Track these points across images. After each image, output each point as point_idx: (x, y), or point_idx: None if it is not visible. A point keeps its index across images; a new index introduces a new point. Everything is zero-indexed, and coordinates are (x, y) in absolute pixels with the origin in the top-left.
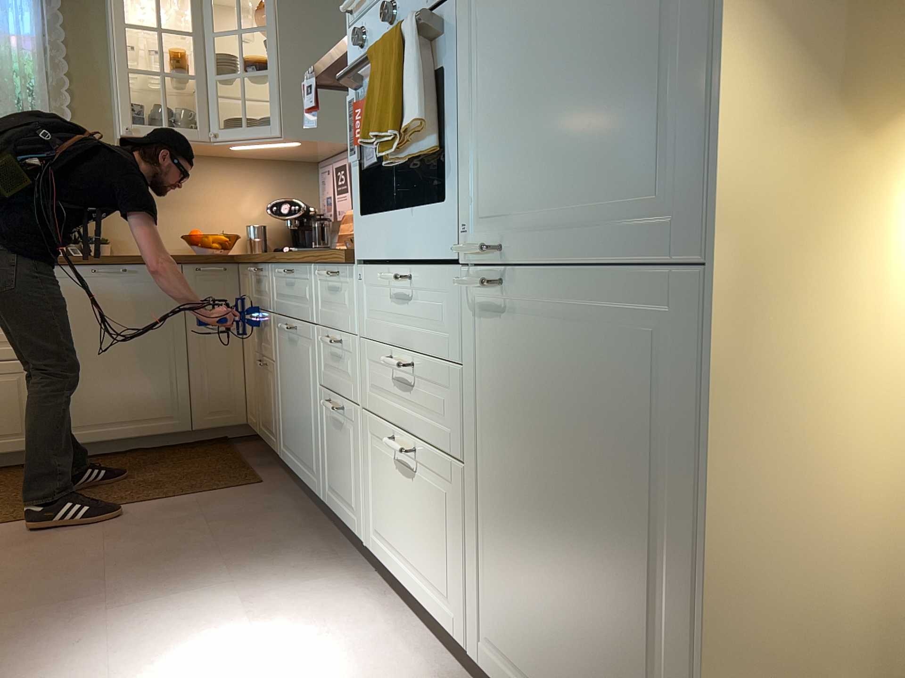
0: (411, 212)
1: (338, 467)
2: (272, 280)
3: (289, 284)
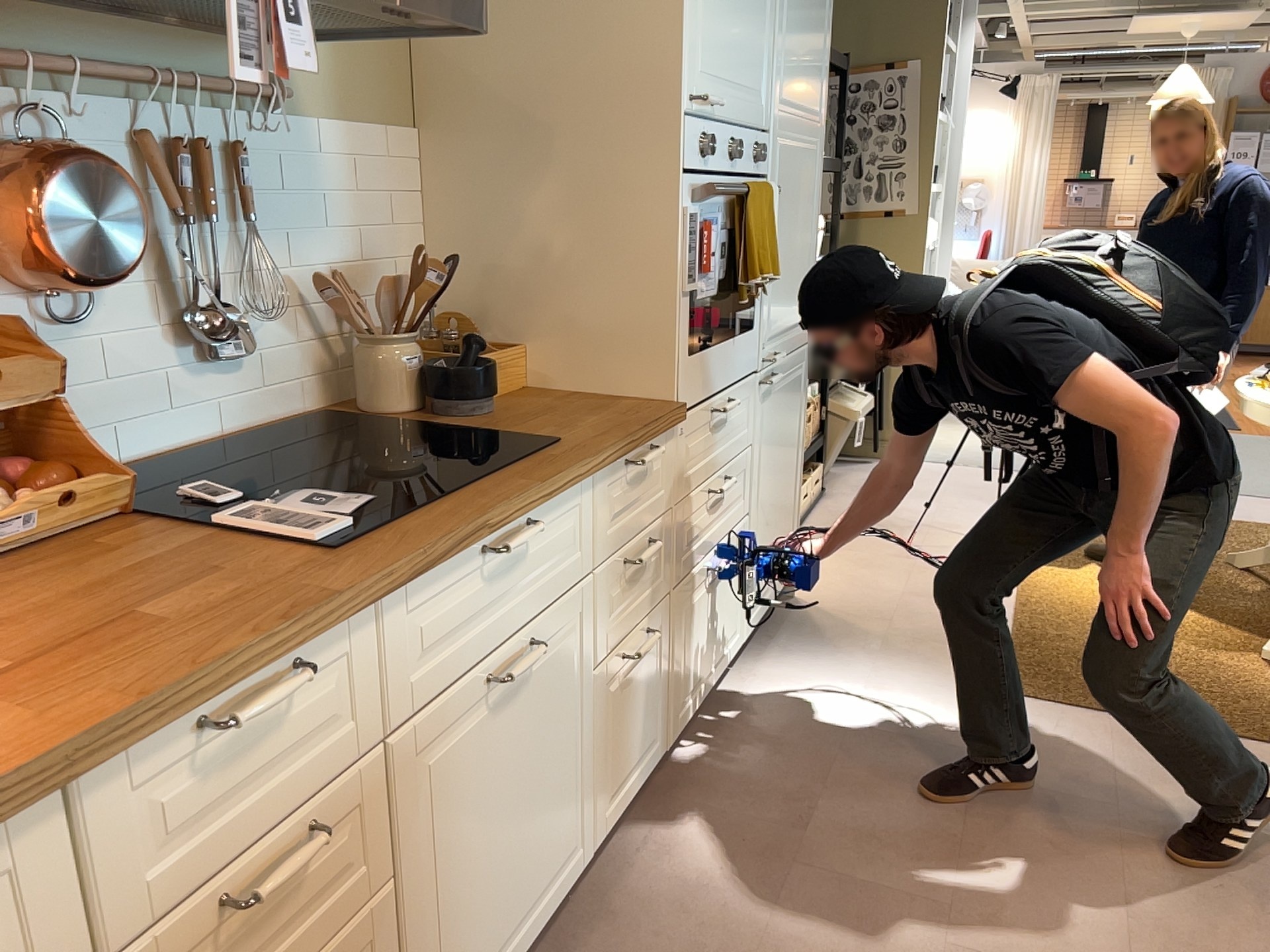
0: (731, 342)
1: (630, 728)
2: (398, 633)
3: (503, 566)
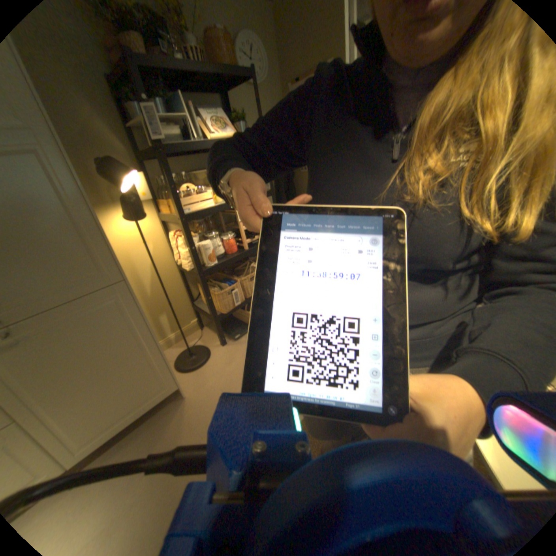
0: None
1: None
2: None
3: None
